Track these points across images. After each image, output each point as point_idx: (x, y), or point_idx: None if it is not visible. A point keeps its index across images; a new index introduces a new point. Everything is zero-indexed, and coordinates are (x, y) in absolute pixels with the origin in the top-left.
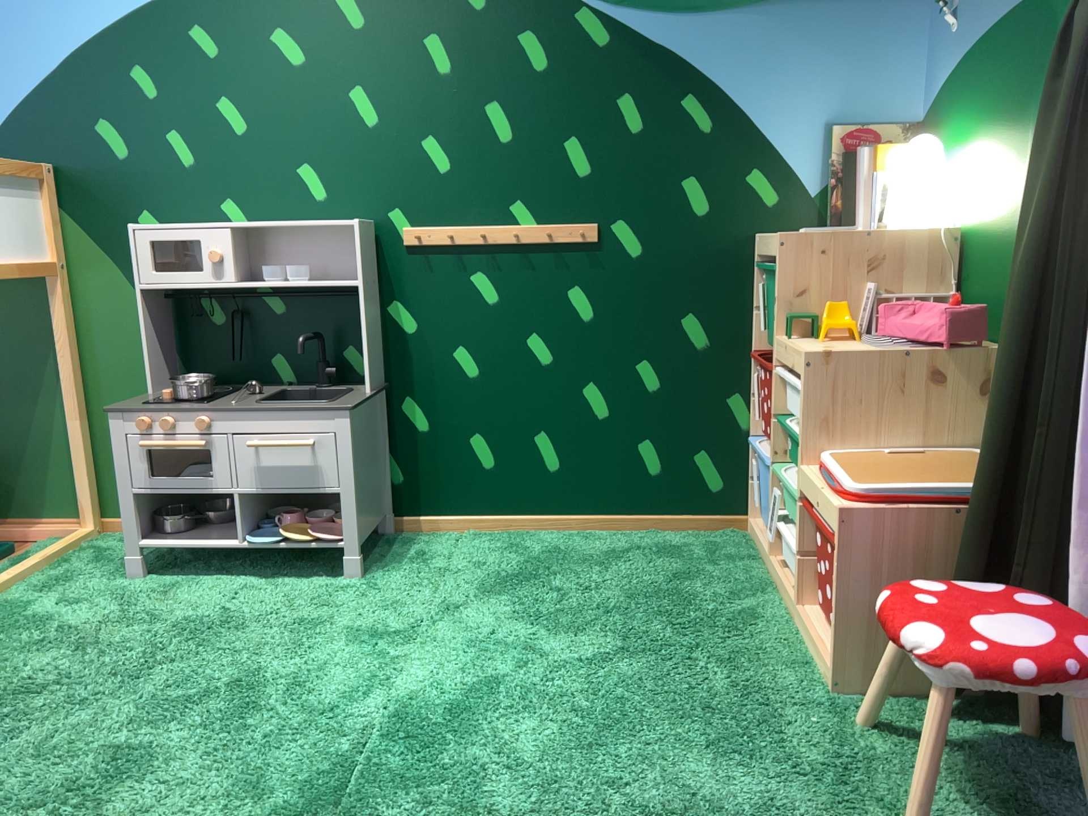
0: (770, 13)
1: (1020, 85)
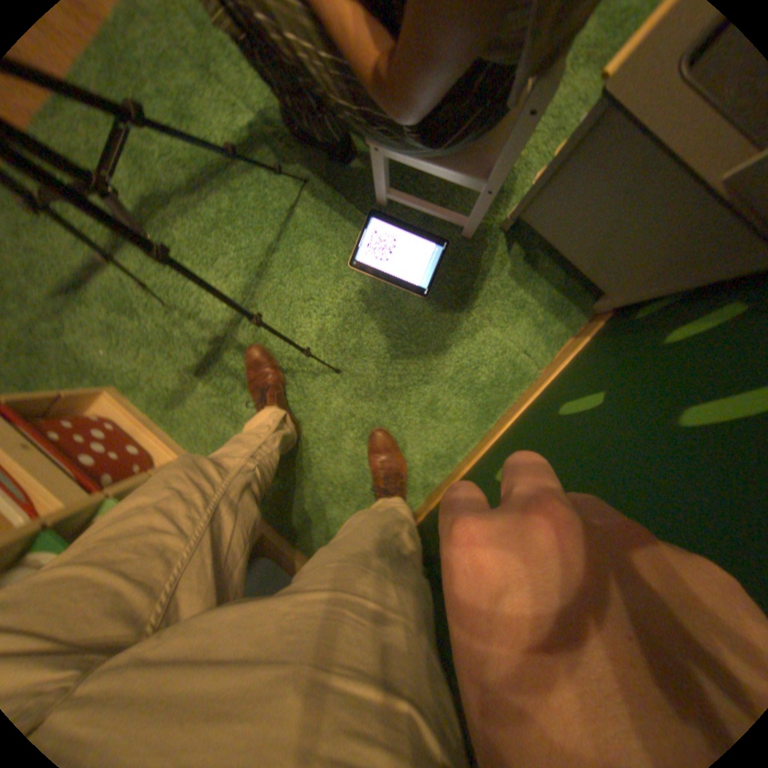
0: None
1: None
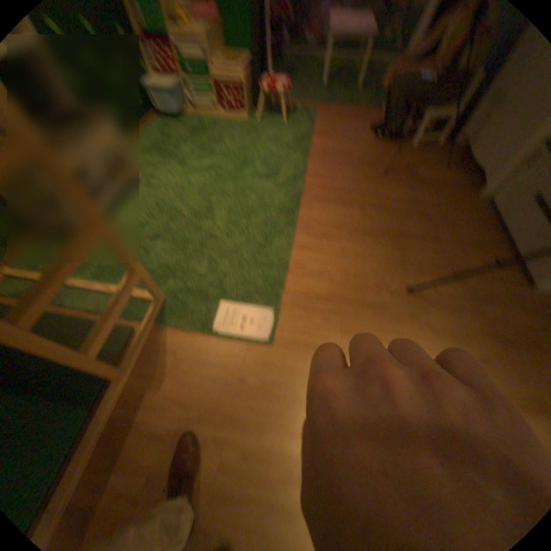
0: None
1: None
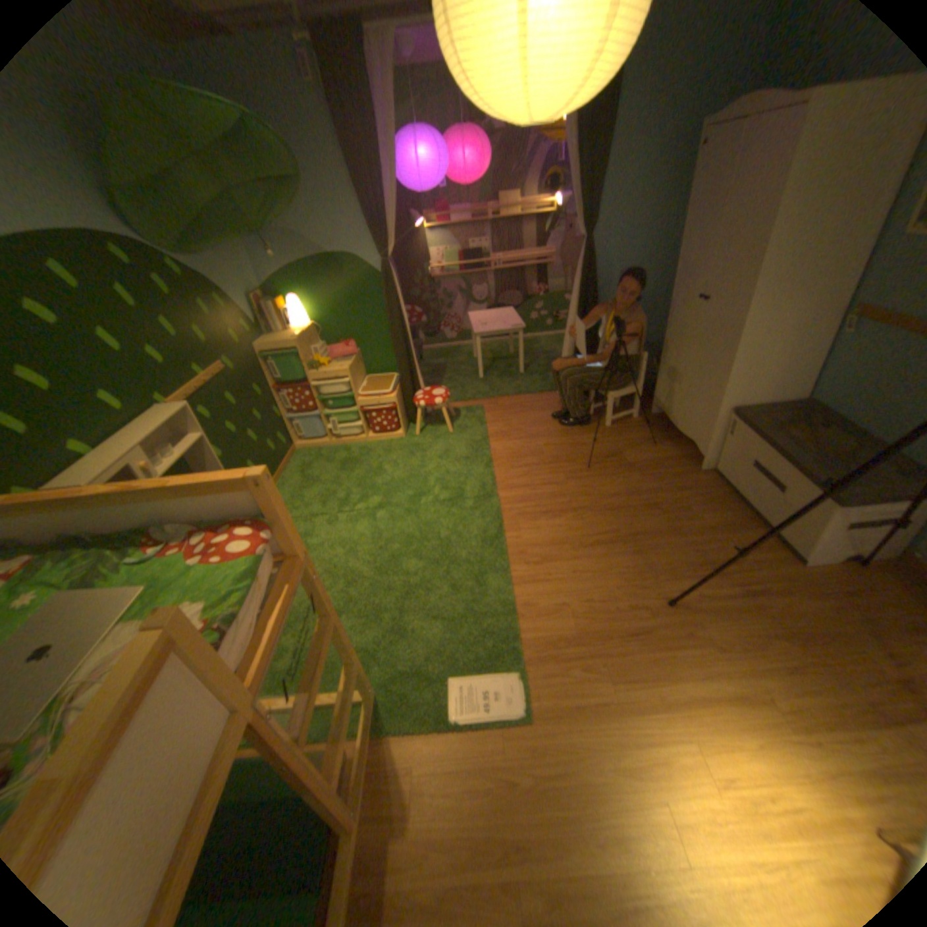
0: (212, 251)
1: (323, 279)
